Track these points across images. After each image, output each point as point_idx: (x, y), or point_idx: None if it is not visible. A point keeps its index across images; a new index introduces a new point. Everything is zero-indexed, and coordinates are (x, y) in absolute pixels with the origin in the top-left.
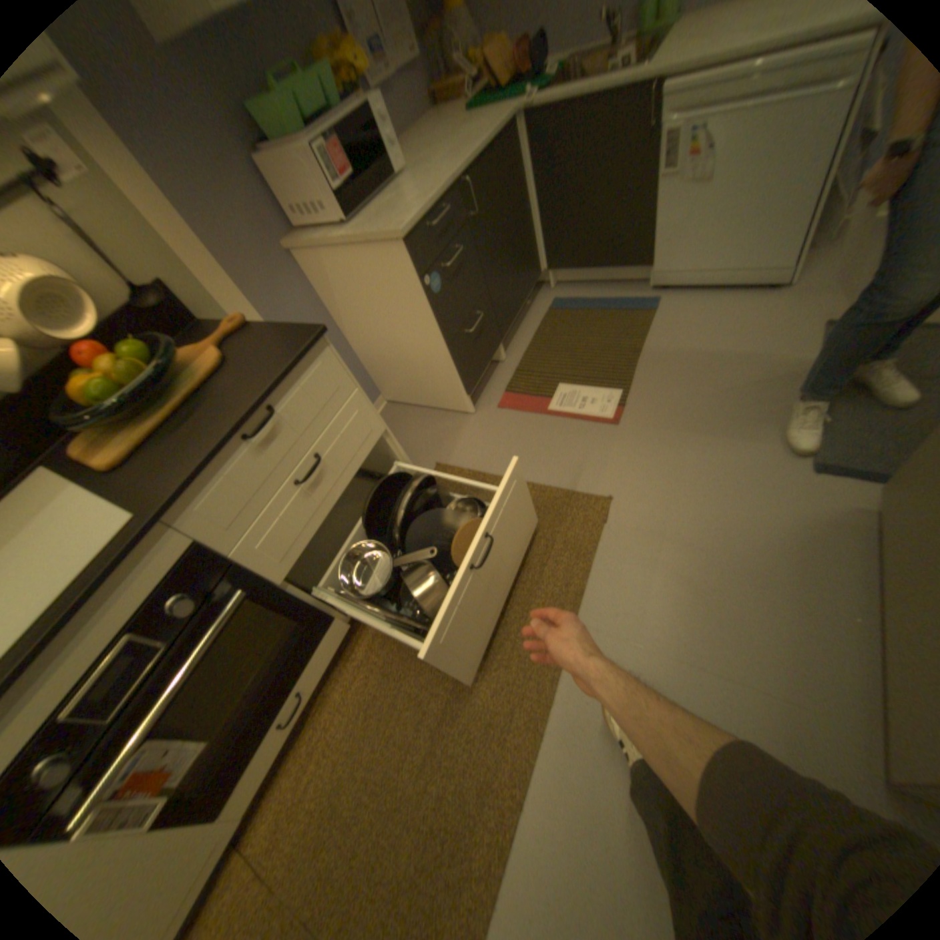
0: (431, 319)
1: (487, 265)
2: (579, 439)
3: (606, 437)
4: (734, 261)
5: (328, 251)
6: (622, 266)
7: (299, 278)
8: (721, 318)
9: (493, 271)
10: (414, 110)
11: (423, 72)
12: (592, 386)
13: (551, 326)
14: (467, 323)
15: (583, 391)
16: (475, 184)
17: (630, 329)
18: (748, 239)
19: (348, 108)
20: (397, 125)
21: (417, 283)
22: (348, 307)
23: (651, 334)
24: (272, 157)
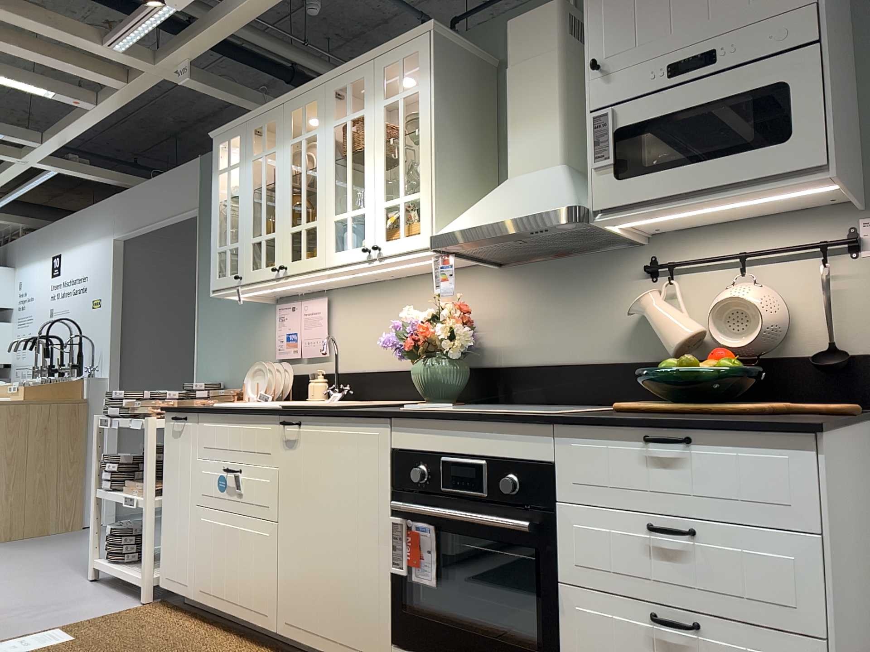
0: None
1: None
2: None
3: None
4: None
5: None
6: None
7: None
8: None
9: None
10: None
11: None
12: None
13: None
14: None
15: None
16: None
17: None
18: None
19: None
20: None
21: None
22: None
23: None
24: None
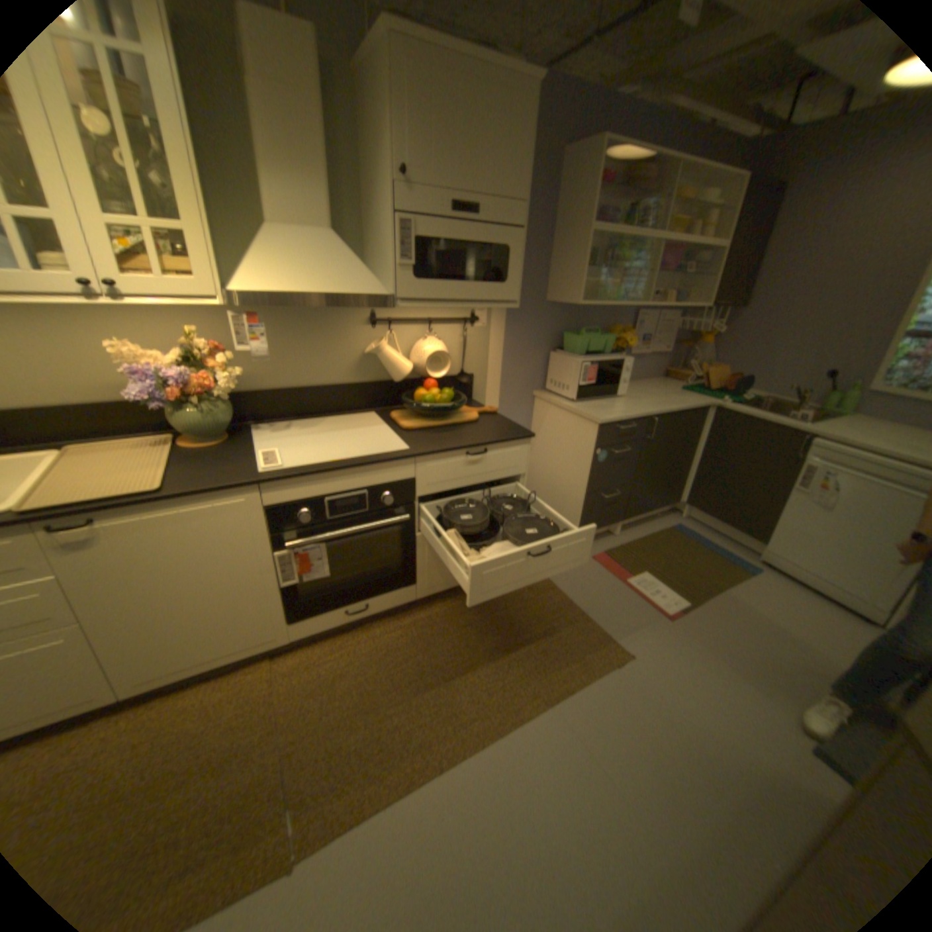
0: (587, 472)
1: (642, 469)
2: (638, 611)
3: (659, 623)
4: (837, 579)
5: (555, 407)
6: (746, 534)
7: (529, 411)
8: (807, 612)
9: (644, 475)
10: (651, 372)
11: (669, 358)
12: (671, 588)
13: (666, 537)
14: (607, 491)
15: (661, 586)
16: (661, 423)
17: (726, 574)
18: (853, 568)
19: (612, 356)
20: (636, 373)
21: (592, 449)
22: (543, 440)
23: (740, 587)
24: (560, 356)
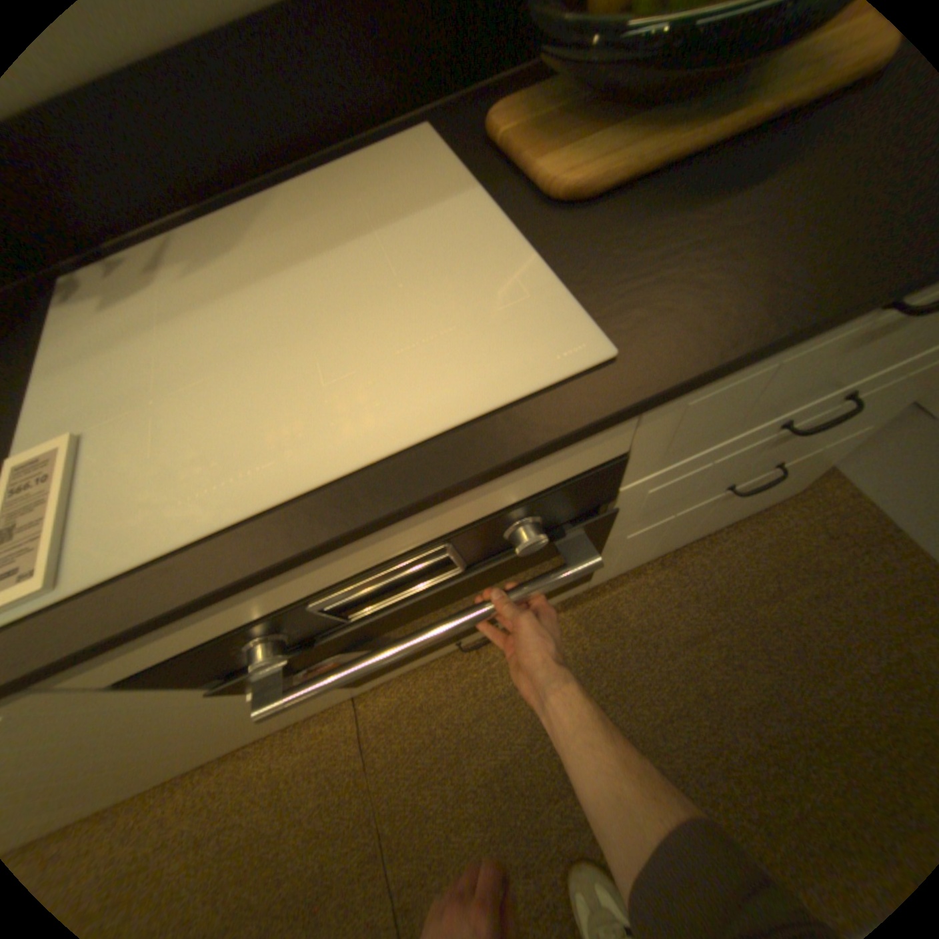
0: None
1: None
2: None
3: None
4: None
5: None
6: None
7: None
8: None
9: None
10: None
11: None
12: None
13: None
14: None
15: None
16: None
17: None
18: None
19: None
20: None
21: None
22: None
23: None
24: None
